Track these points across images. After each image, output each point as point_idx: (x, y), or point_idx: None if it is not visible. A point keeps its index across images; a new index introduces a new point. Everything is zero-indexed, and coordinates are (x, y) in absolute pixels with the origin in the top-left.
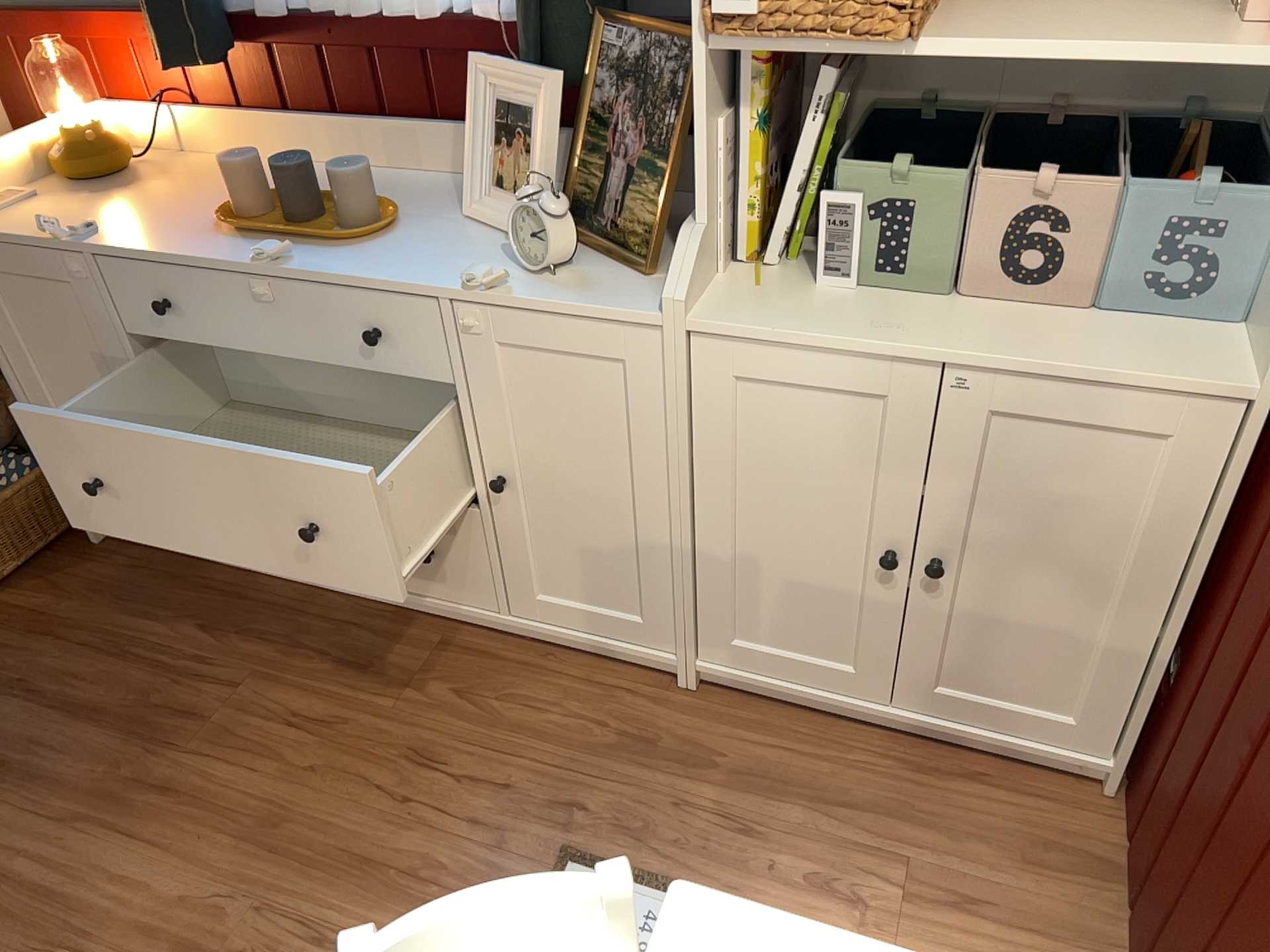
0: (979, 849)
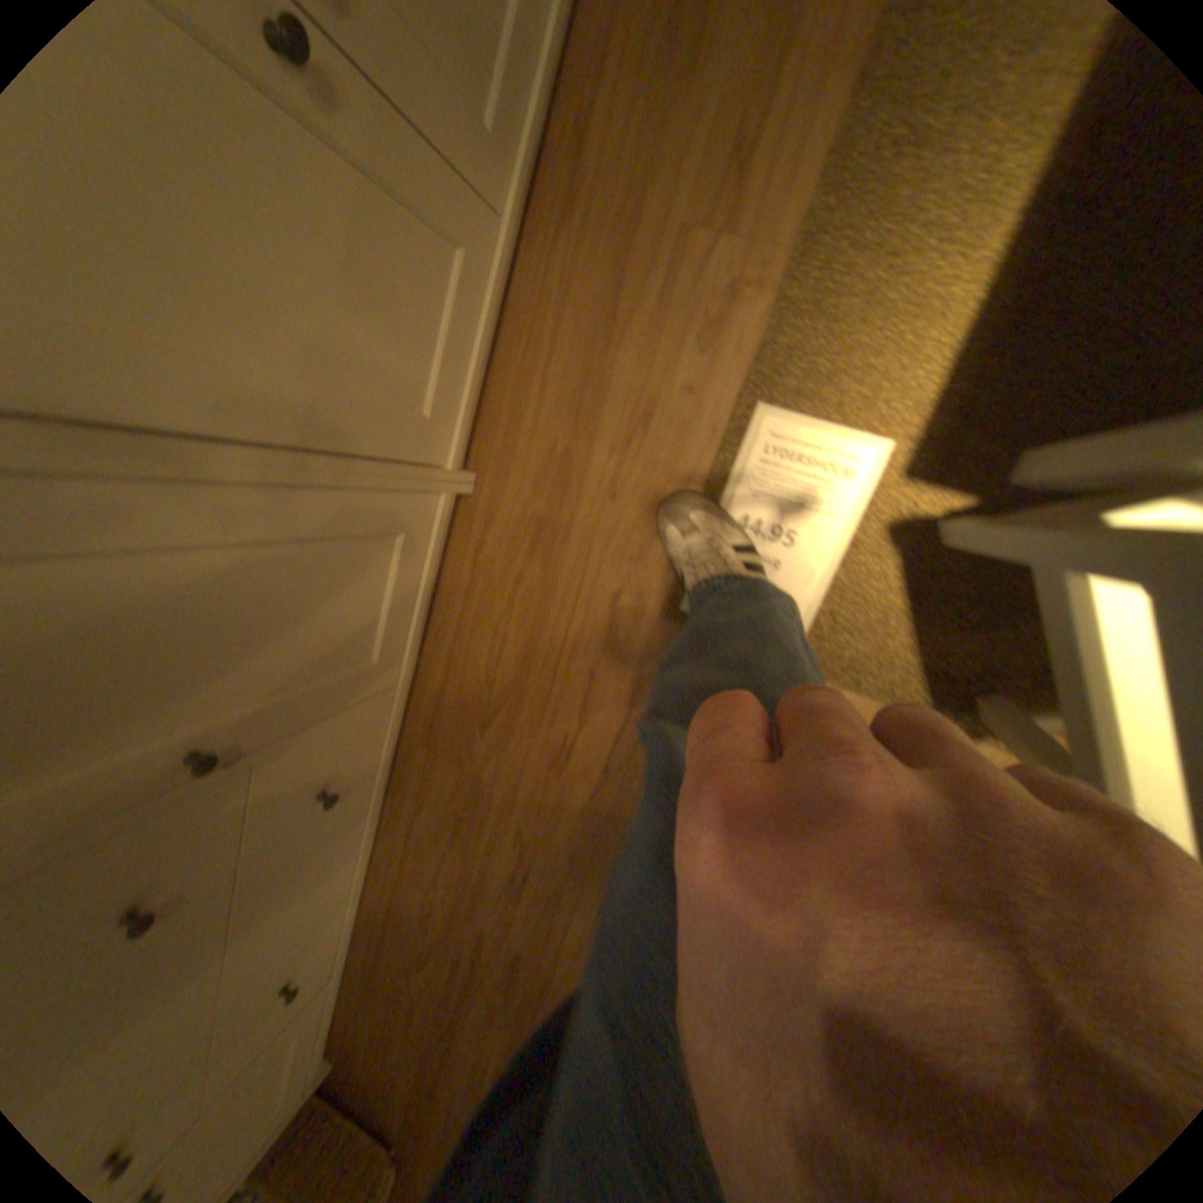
0: (679, 115)
